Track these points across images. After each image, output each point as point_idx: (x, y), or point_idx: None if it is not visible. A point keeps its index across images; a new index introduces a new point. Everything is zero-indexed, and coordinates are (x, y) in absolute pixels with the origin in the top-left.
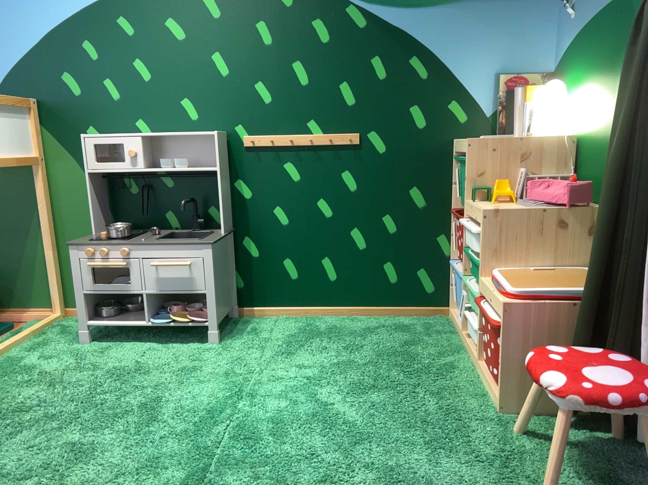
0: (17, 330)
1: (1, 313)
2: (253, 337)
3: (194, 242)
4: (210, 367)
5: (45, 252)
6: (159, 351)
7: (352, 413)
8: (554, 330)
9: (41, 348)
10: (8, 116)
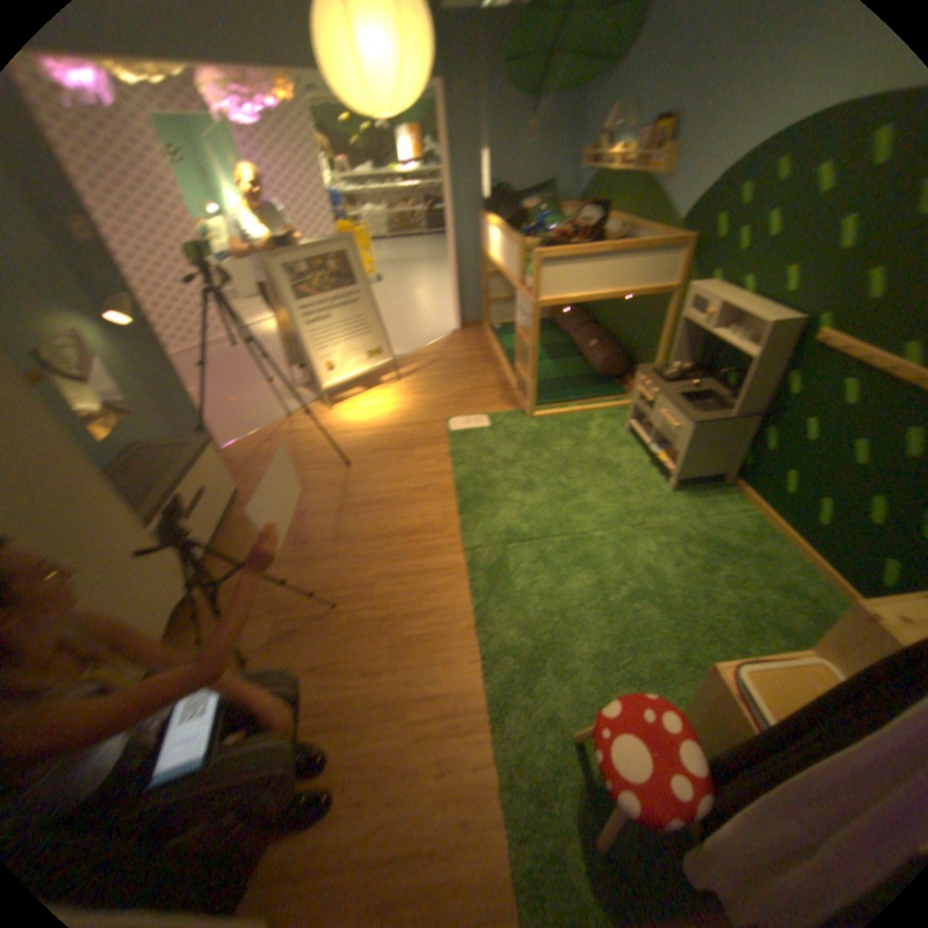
0: (621, 399)
1: (630, 382)
2: (701, 508)
3: (685, 415)
4: (636, 501)
5: (660, 357)
6: (639, 468)
7: (622, 599)
8: (734, 736)
9: (607, 420)
10: (675, 247)
